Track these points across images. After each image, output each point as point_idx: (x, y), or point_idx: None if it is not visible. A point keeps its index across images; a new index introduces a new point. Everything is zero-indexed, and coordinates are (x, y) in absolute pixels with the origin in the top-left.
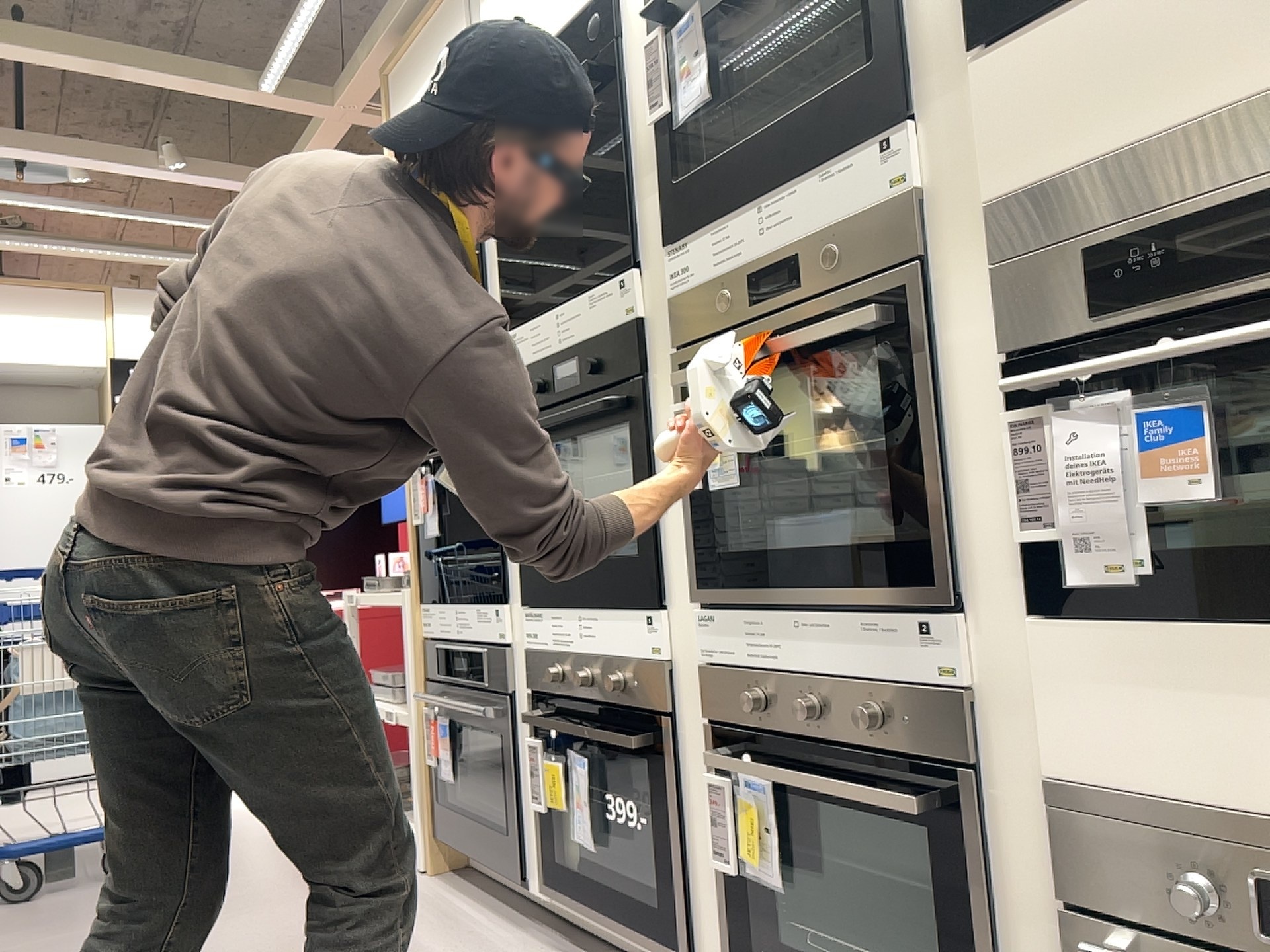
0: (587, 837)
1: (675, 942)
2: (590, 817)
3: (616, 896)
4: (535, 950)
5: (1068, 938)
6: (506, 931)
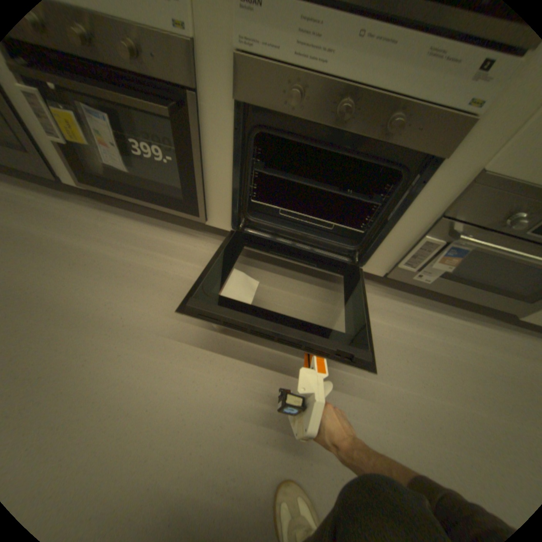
0: (118, 162)
1: (195, 211)
2: (119, 151)
3: (146, 190)
4: (87, 211)
5: (437, 224)
6: (56, 202)
